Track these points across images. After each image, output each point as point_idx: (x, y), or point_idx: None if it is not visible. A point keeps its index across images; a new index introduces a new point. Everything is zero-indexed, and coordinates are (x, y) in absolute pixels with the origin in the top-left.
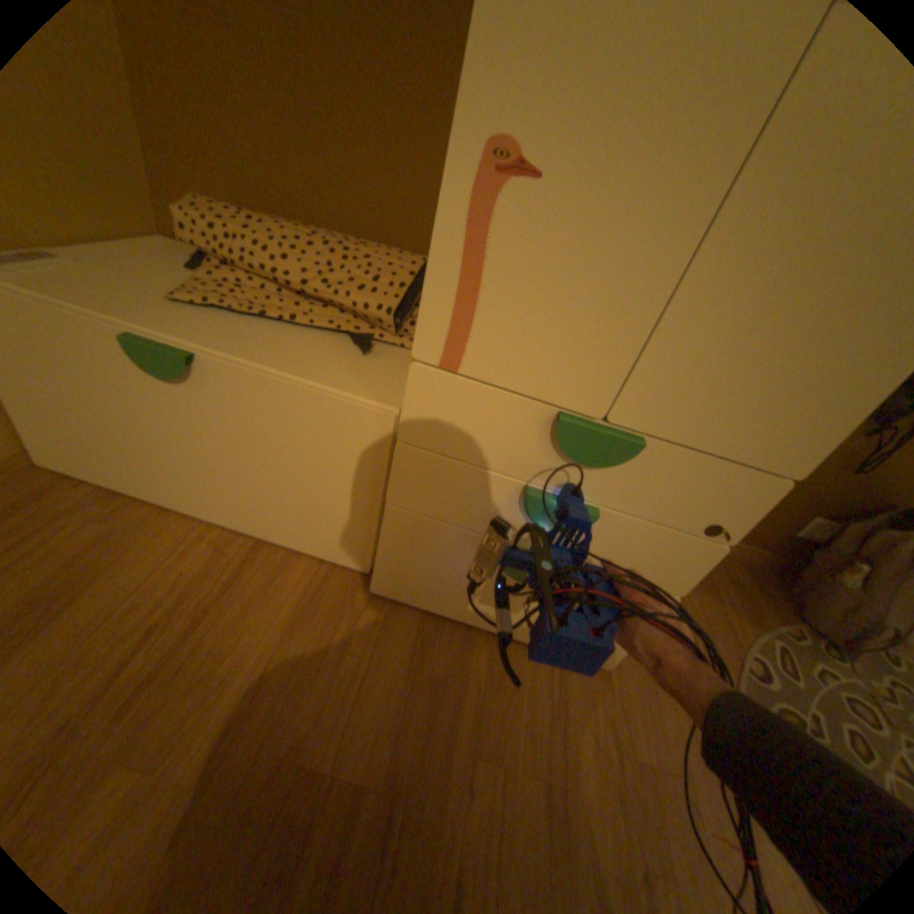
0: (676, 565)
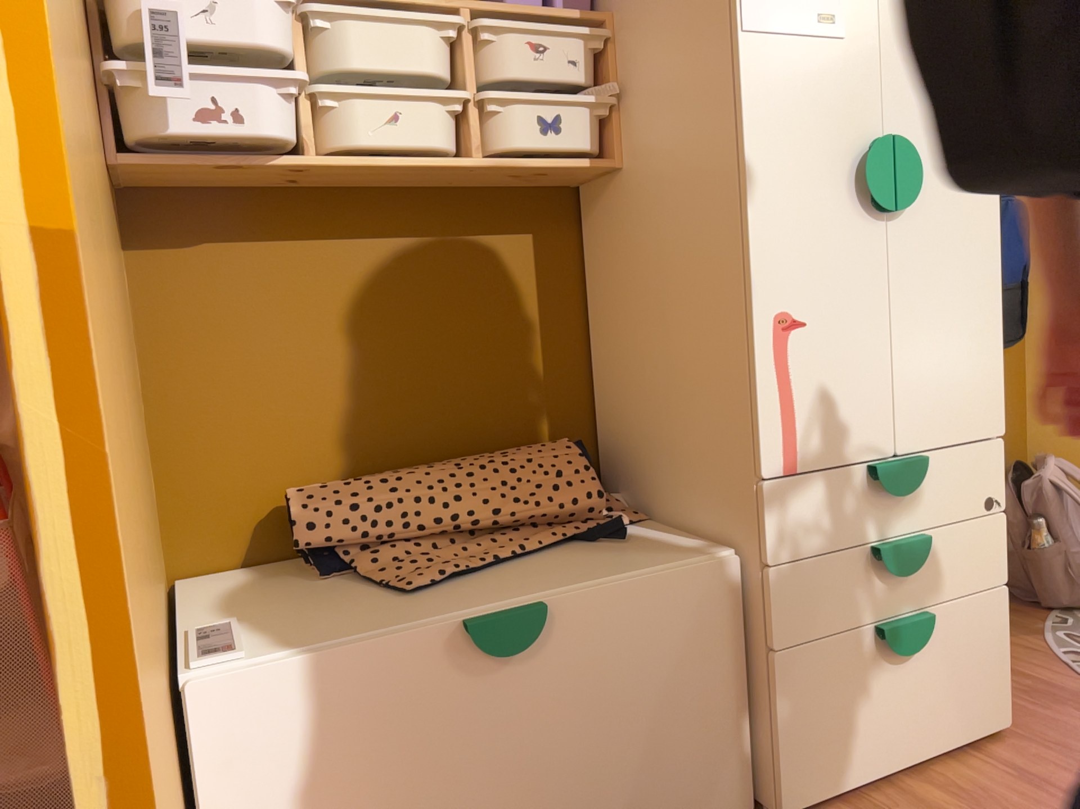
0: (990, 554)
